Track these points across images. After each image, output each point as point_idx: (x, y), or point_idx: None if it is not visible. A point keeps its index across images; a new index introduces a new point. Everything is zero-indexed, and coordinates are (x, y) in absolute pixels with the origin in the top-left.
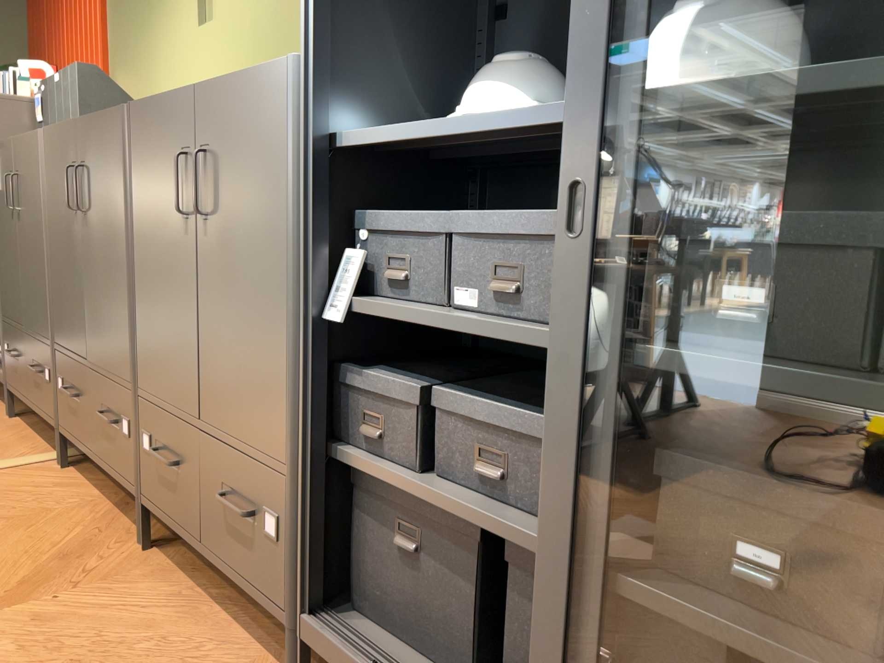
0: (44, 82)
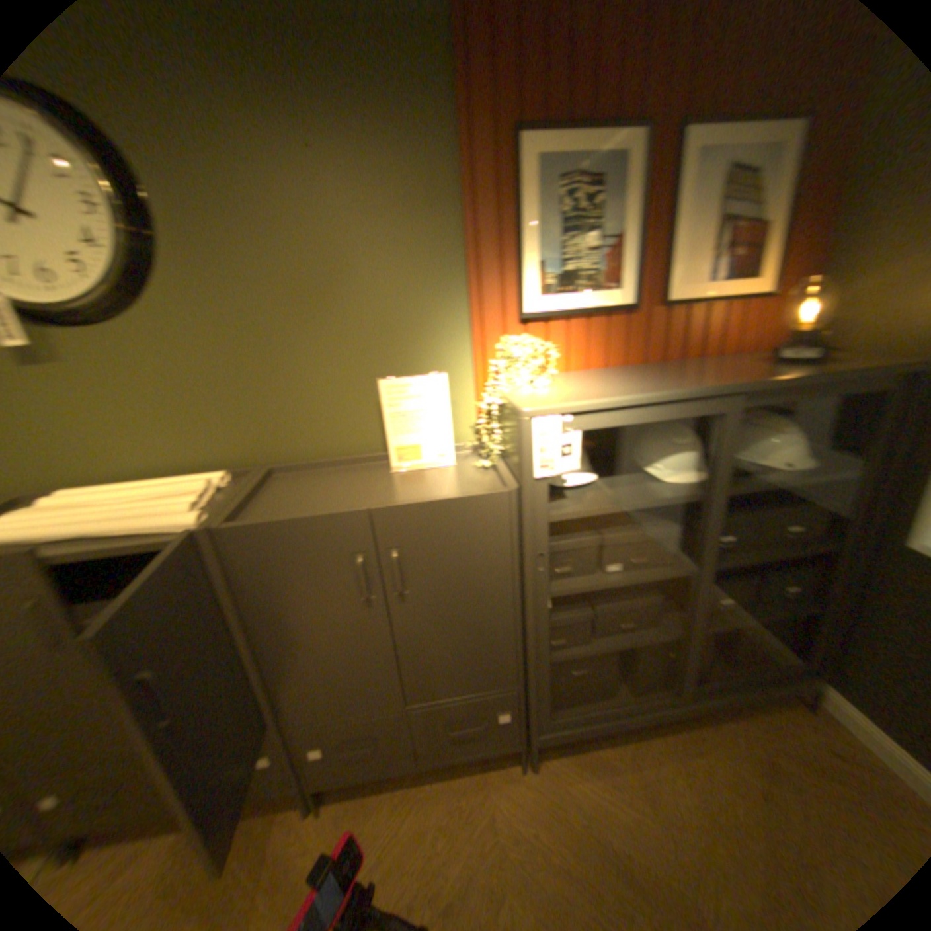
0: None
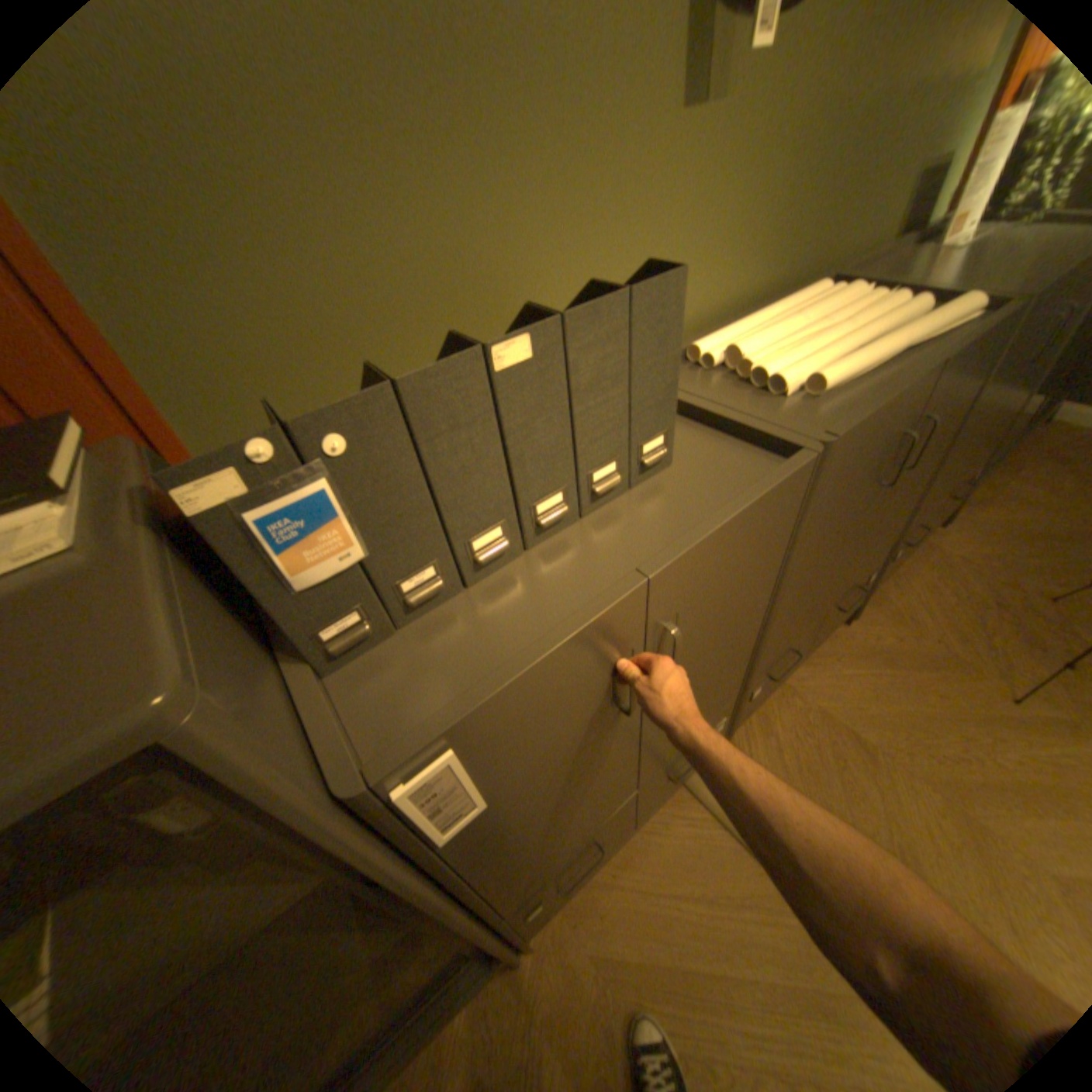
0: (333, 407)
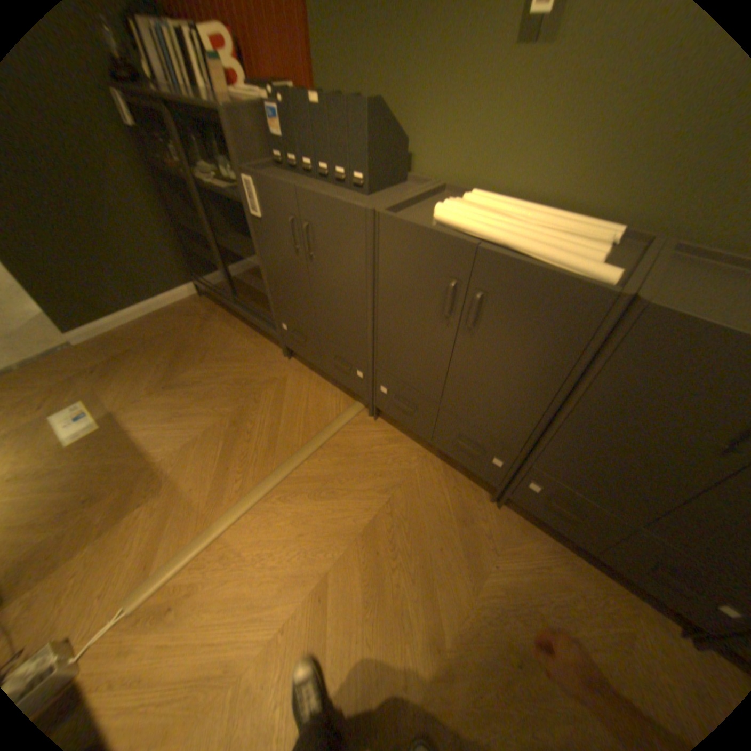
0: (280, 89)
